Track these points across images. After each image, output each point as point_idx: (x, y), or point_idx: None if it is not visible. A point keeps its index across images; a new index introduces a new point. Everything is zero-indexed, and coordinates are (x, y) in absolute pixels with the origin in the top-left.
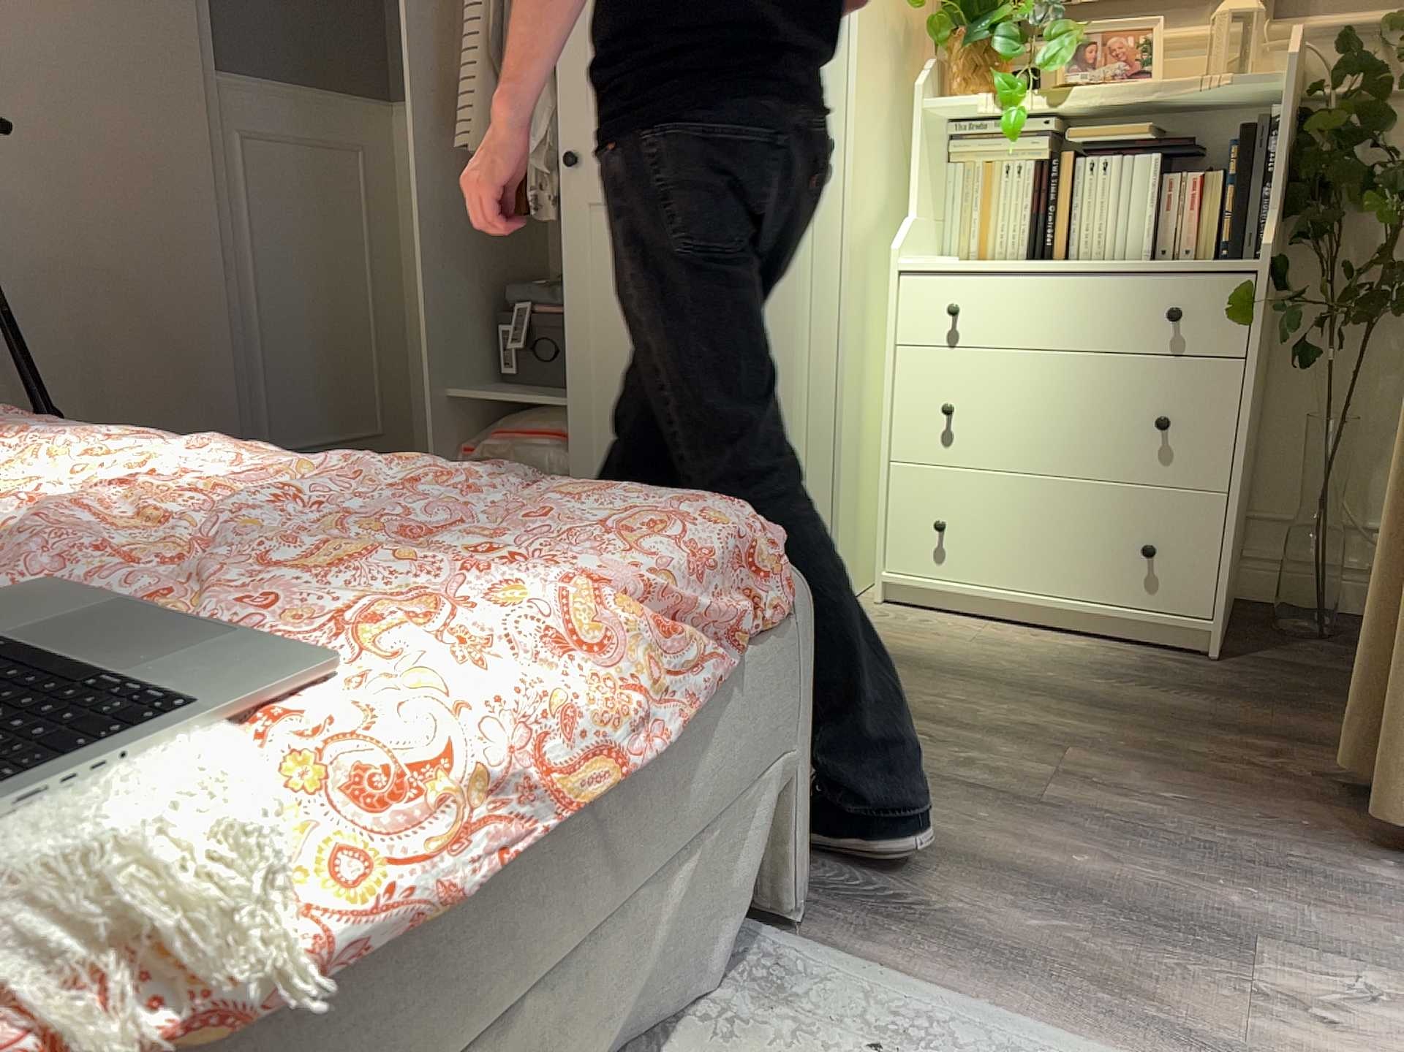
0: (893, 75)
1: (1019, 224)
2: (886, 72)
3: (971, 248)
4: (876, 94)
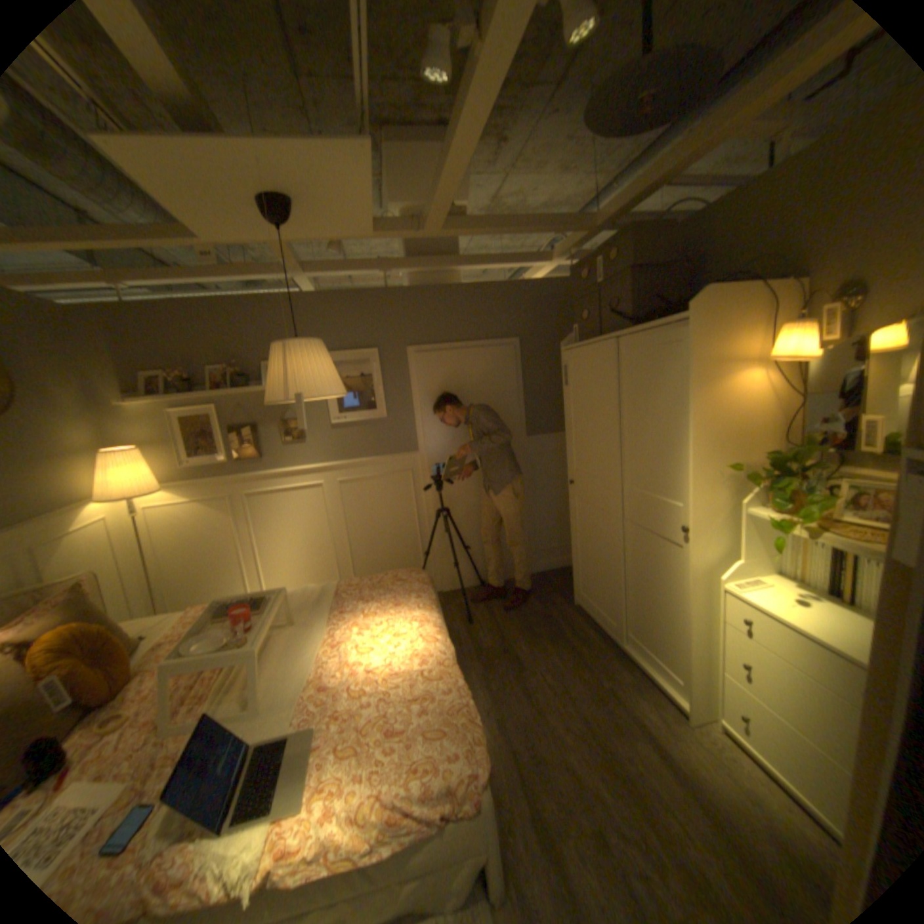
0: (734, 494)
1: (823, 574)
2: (725, 495)
3: (797, 574)
4: (715, 508)
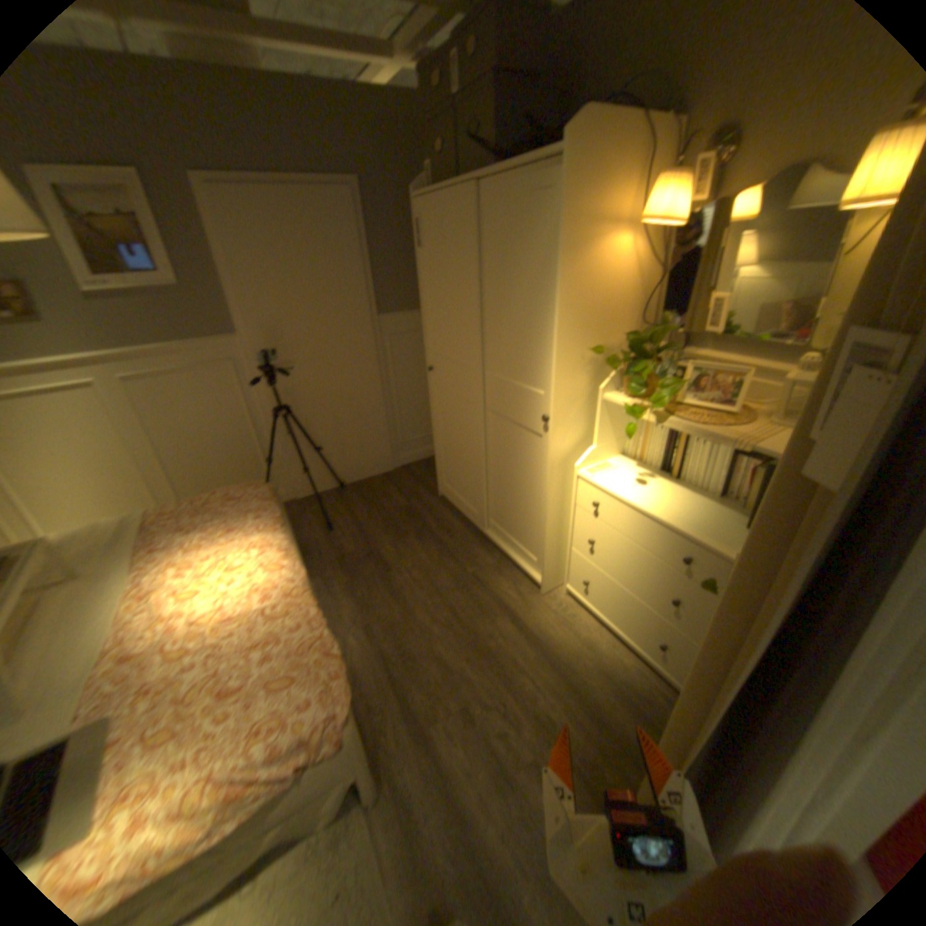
0: (592, 379)
1: (659, 453)
2: (584, 381)
3: (637, 454)
4: (573, 396)
